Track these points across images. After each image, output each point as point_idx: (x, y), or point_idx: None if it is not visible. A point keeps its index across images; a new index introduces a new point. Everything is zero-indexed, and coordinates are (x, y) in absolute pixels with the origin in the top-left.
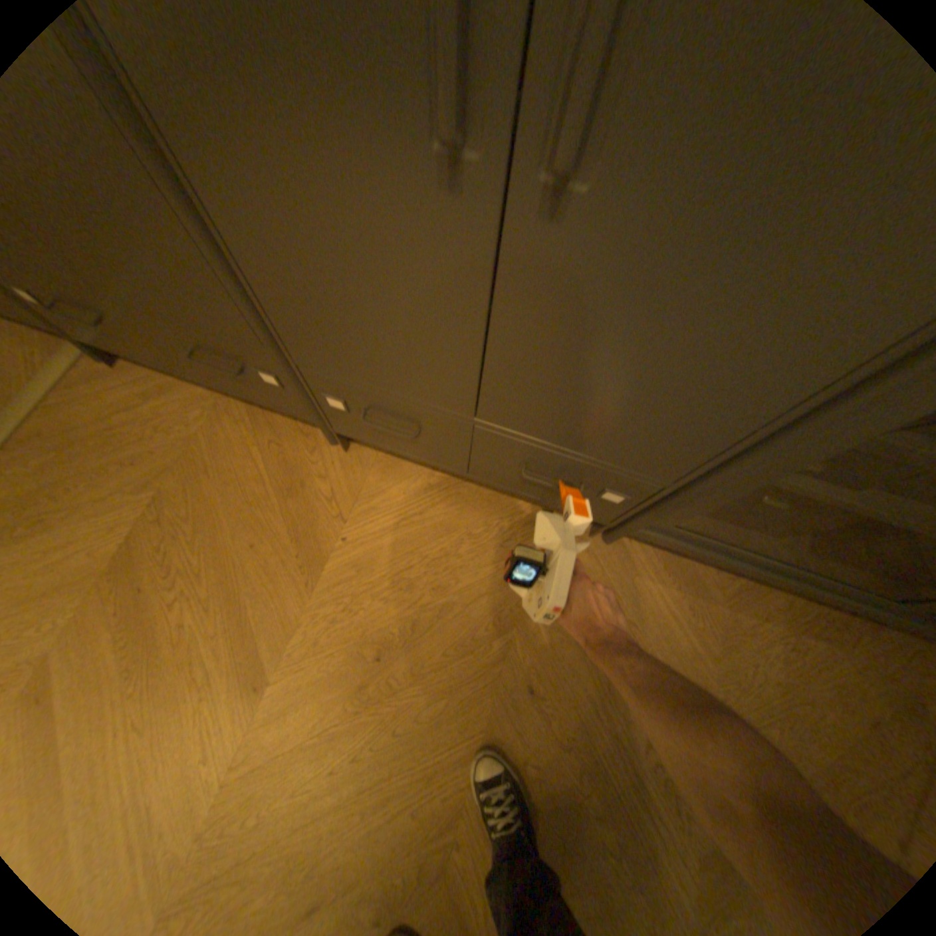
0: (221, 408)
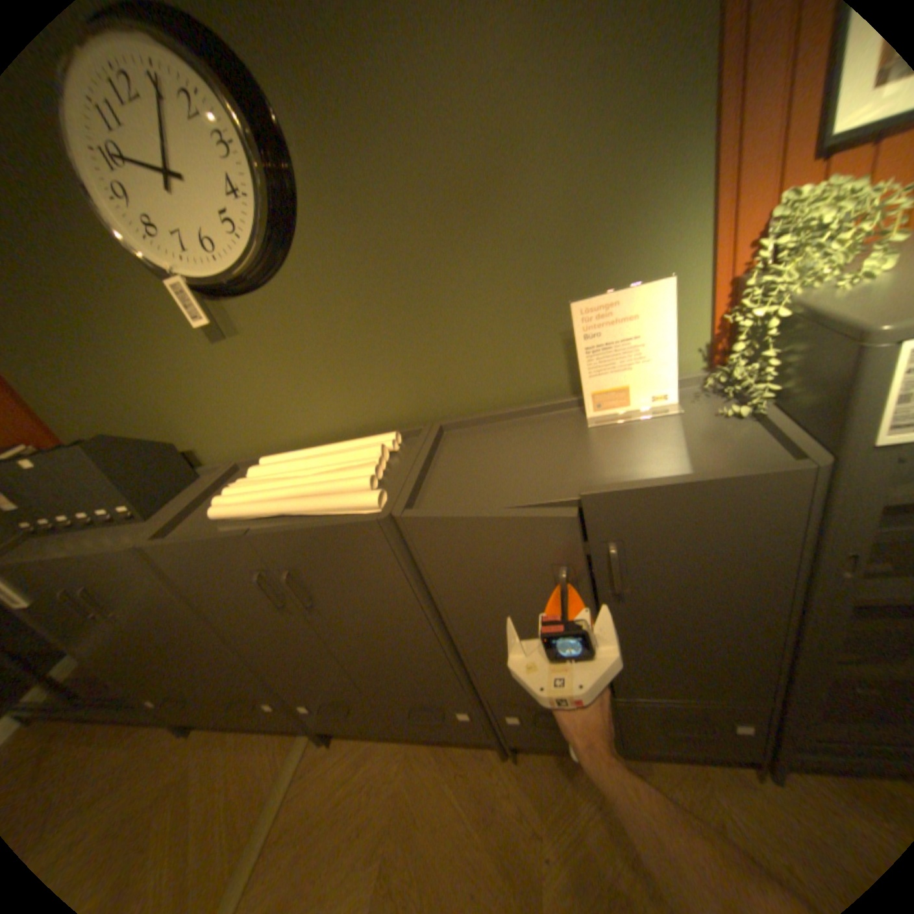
0: (410, 756)
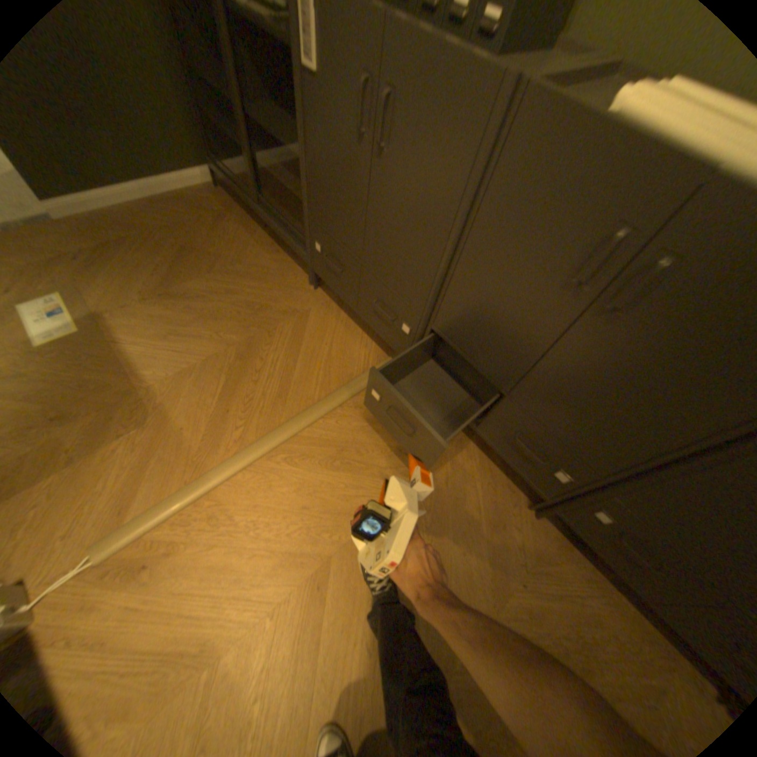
0: (464, 443)
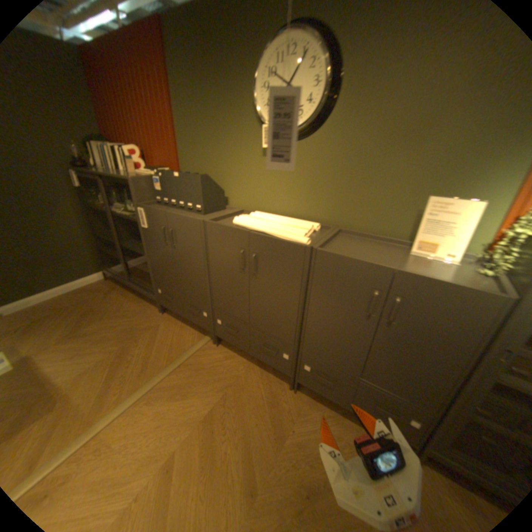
0: (251, 367)
